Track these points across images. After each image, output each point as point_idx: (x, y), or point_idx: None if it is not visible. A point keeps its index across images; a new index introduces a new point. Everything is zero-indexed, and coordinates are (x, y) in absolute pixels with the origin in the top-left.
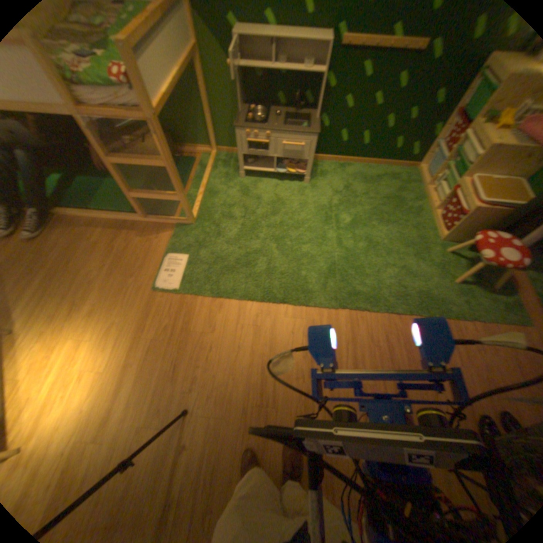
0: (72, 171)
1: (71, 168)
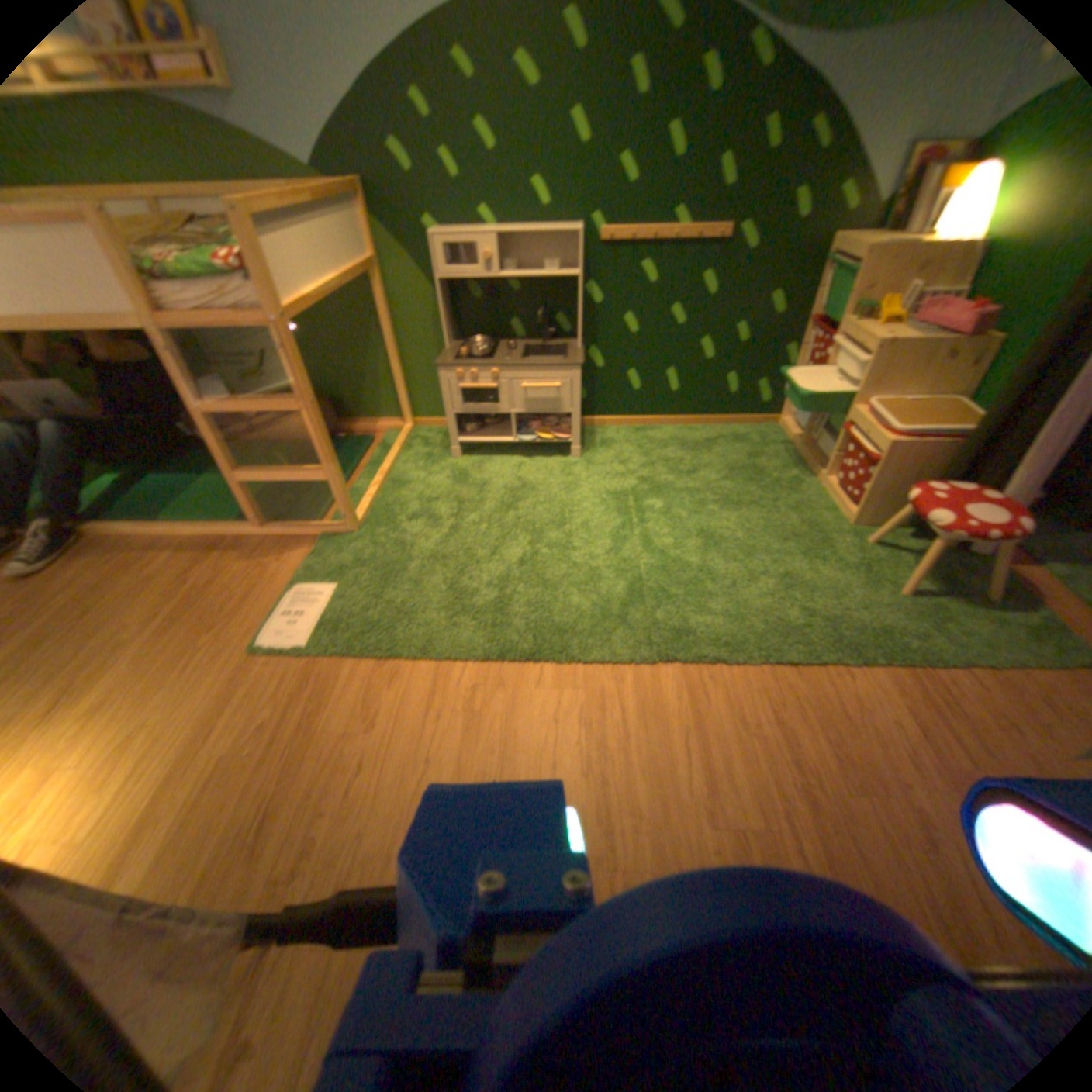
0: (139, 469)
1: (138, 465)
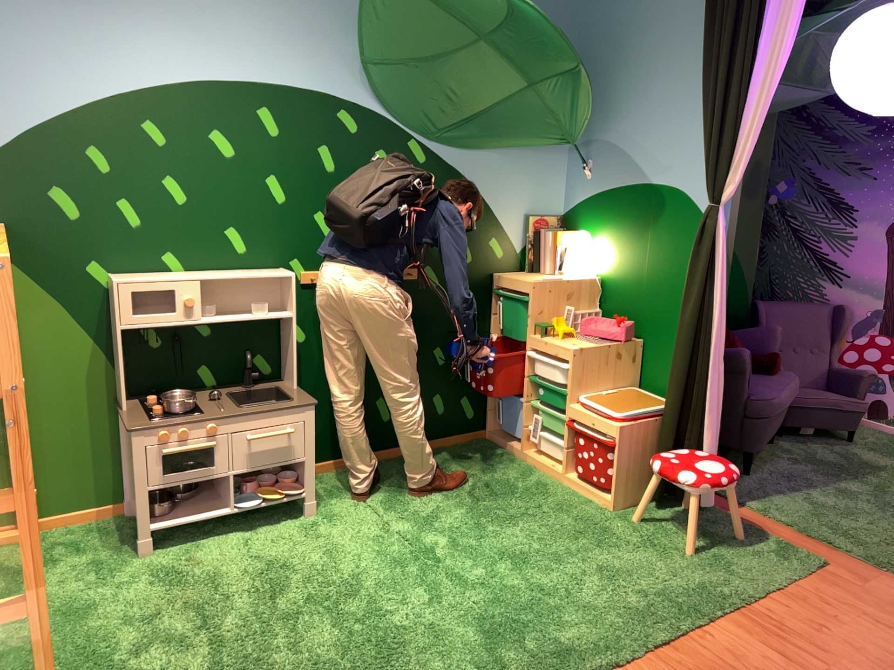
0: None
1: None
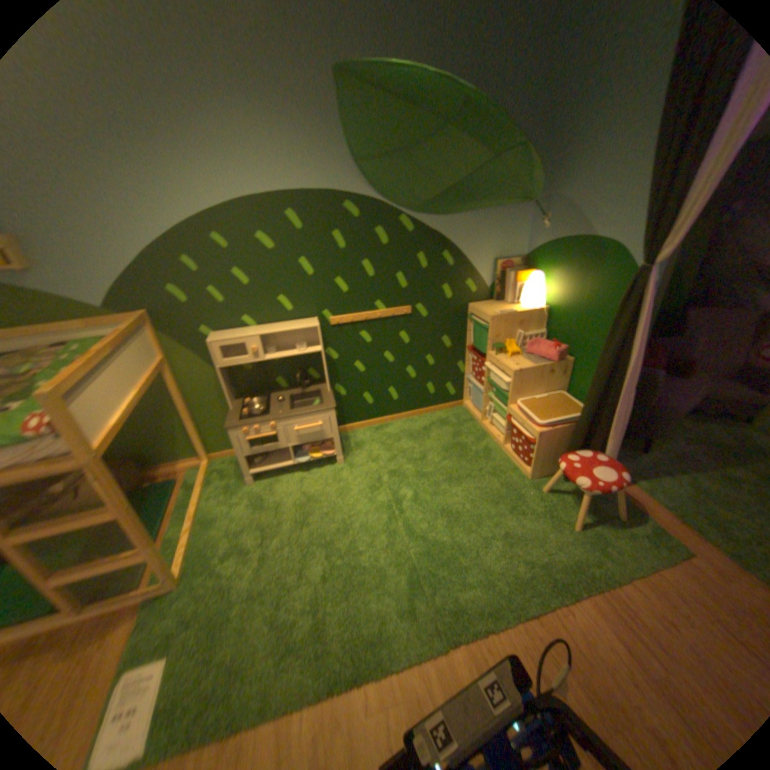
0: None
1: None
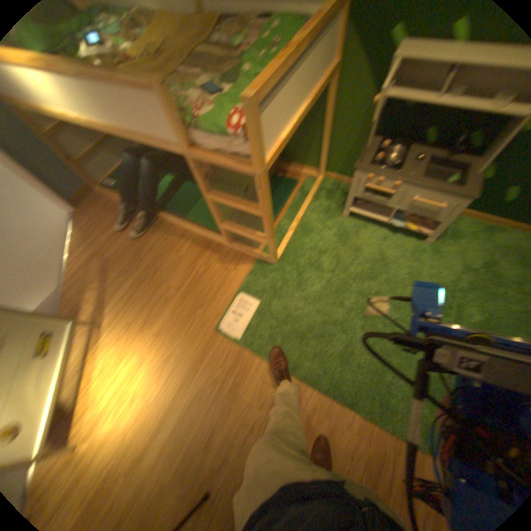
0: (181, 176)
1: (181, 173)
